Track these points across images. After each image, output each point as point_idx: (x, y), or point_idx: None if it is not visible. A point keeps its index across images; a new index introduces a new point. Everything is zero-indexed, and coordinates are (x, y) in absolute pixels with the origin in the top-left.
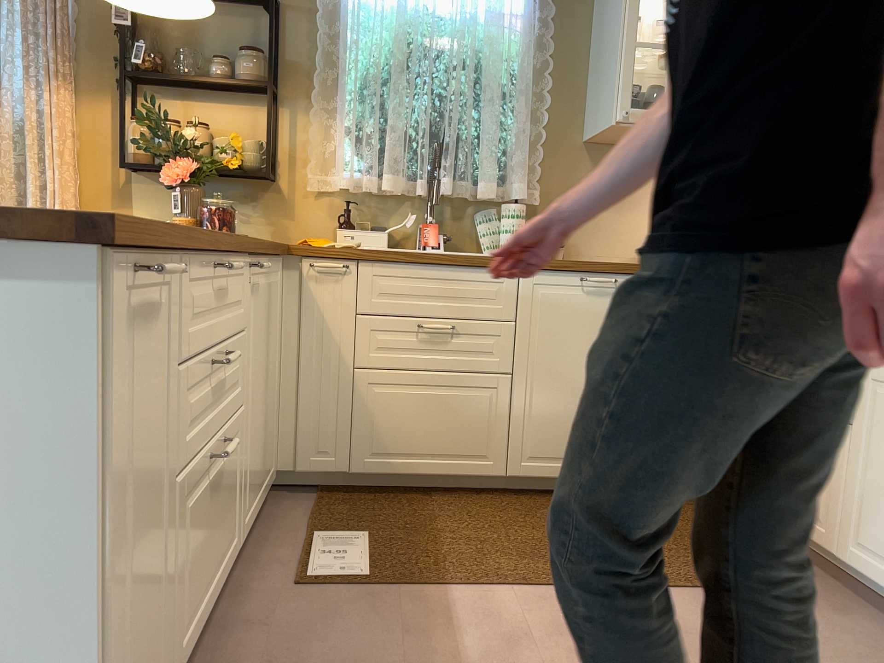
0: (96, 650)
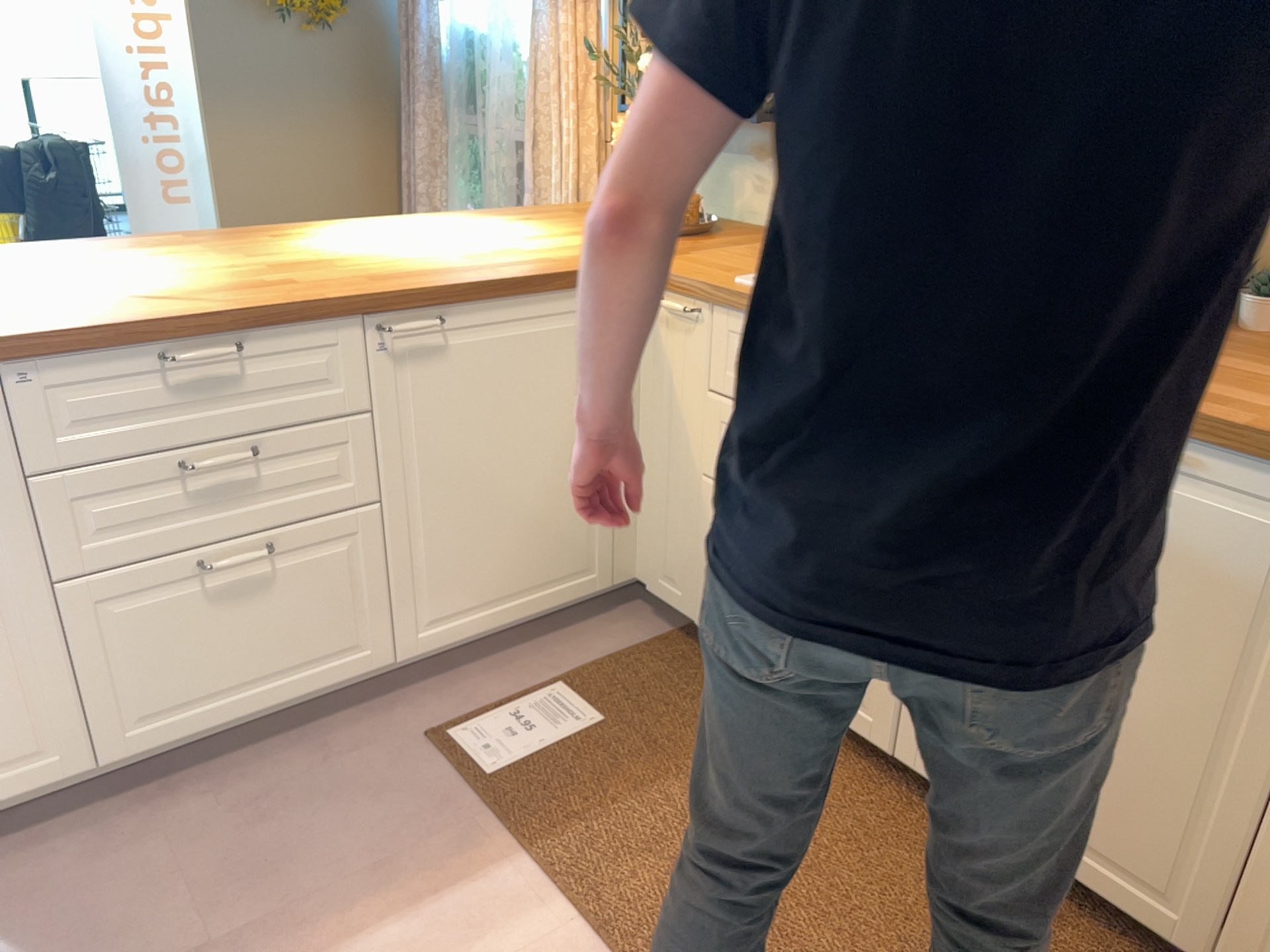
0: None
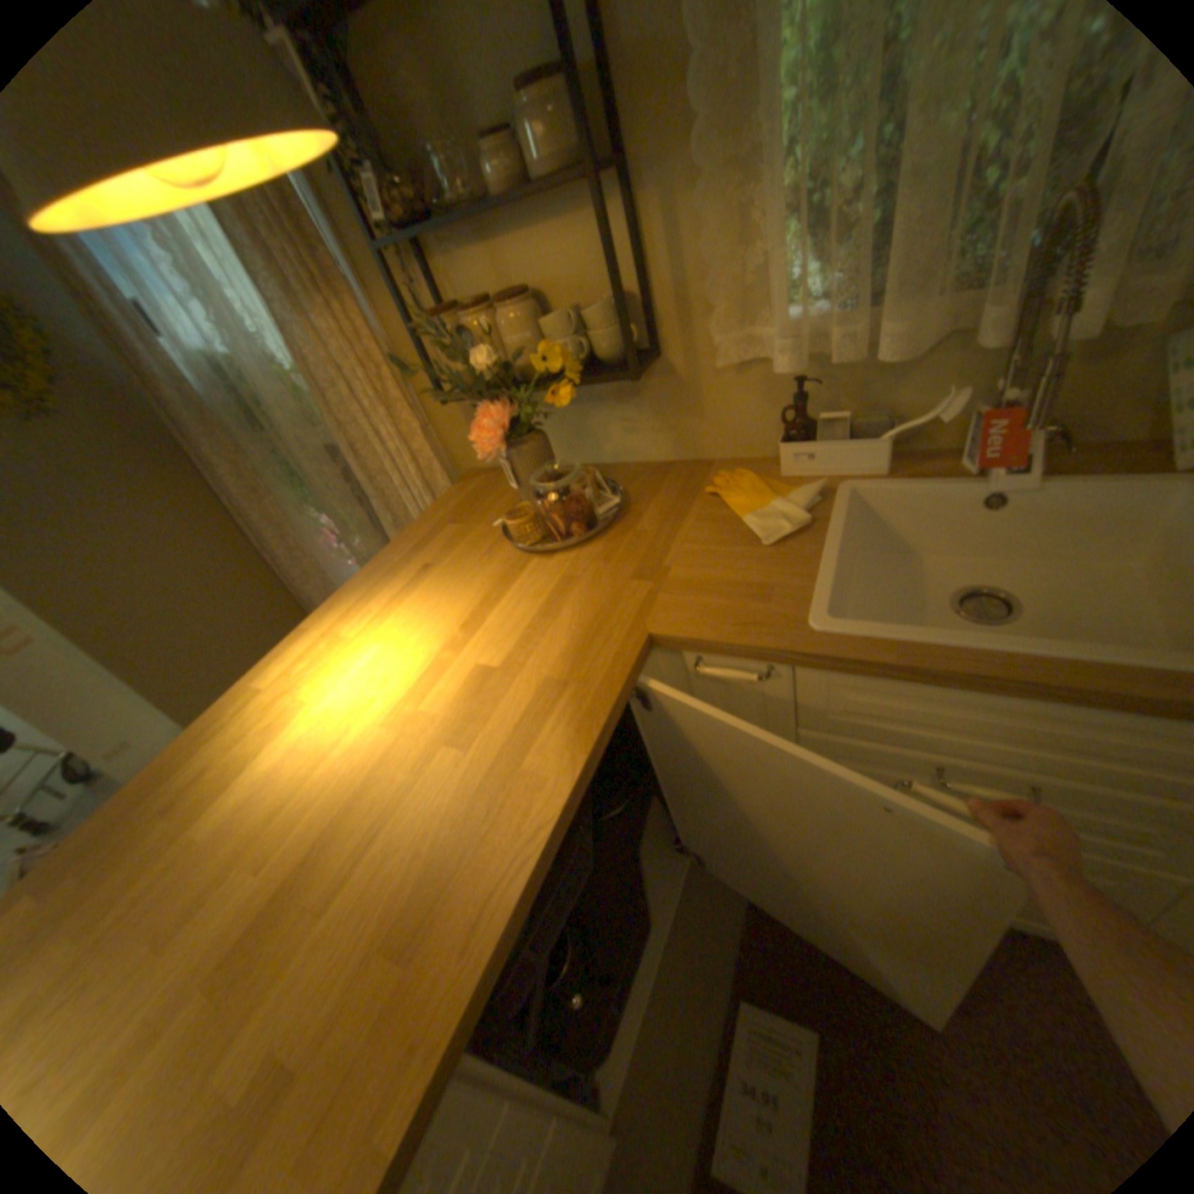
0: None
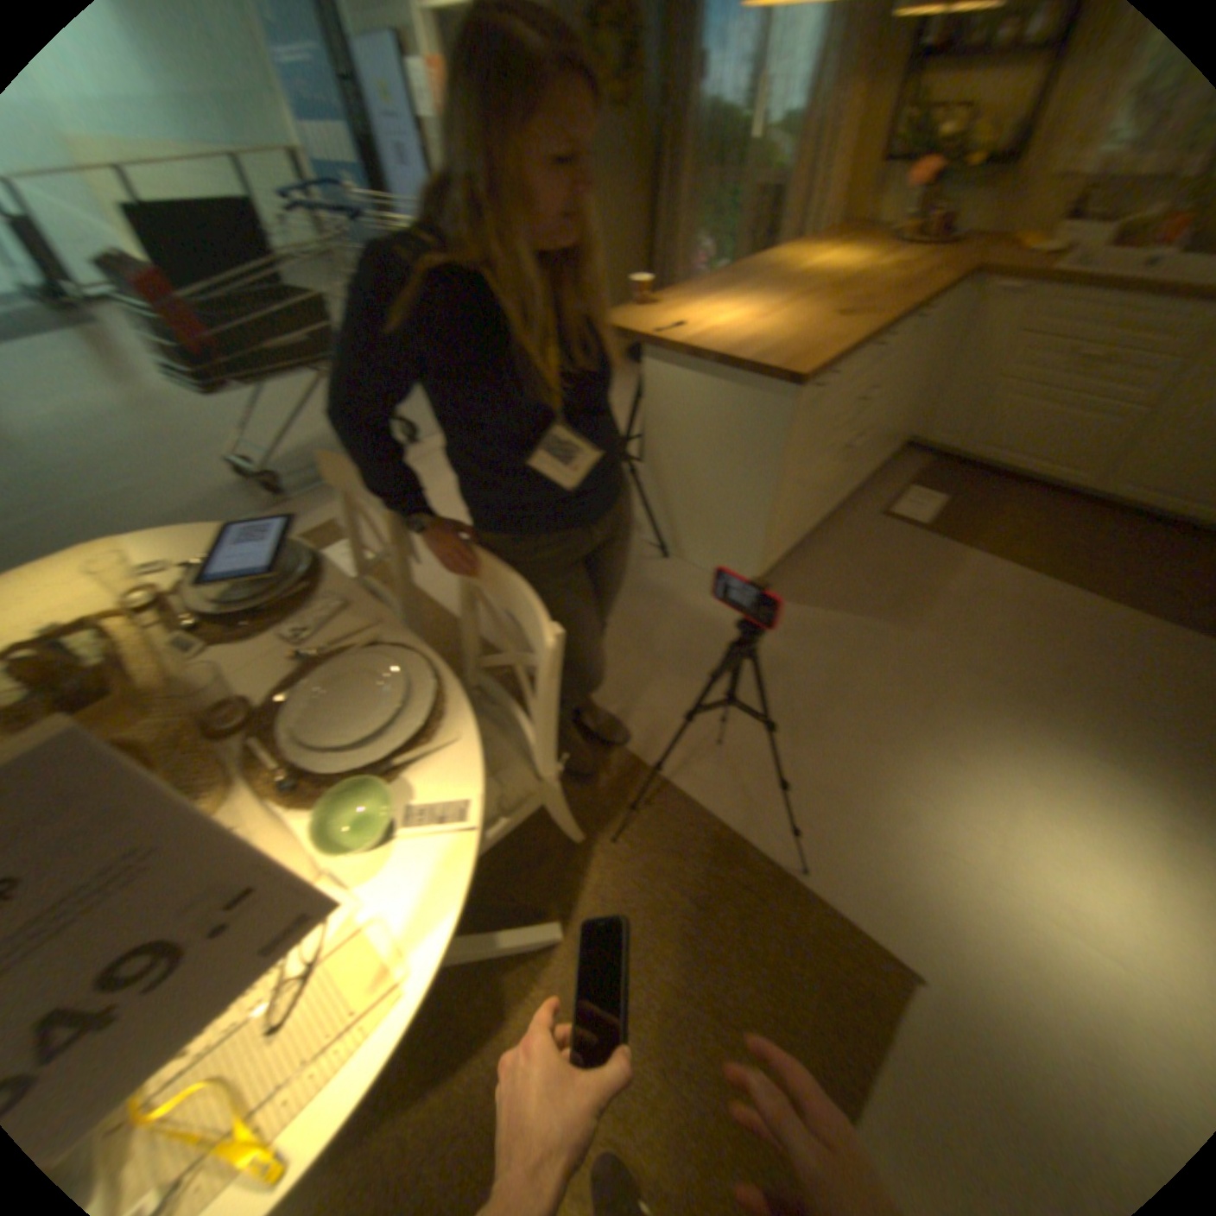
0: (775, 523)
